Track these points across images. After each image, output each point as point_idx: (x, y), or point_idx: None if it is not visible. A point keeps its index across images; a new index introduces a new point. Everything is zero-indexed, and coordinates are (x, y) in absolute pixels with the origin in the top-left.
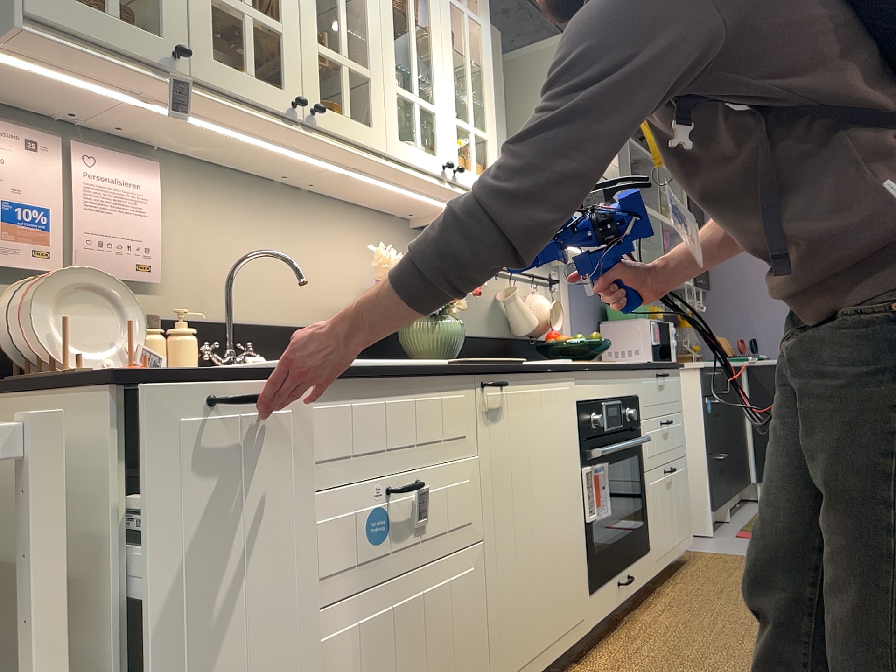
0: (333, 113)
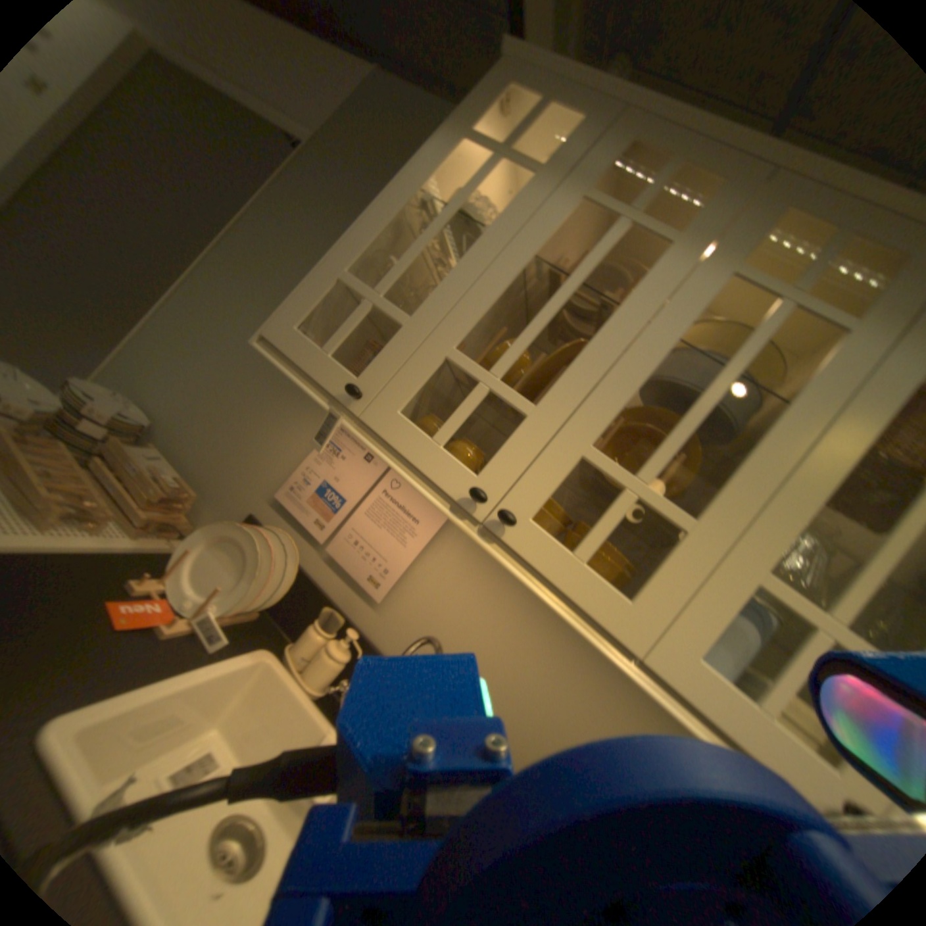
0: (556, 543)
